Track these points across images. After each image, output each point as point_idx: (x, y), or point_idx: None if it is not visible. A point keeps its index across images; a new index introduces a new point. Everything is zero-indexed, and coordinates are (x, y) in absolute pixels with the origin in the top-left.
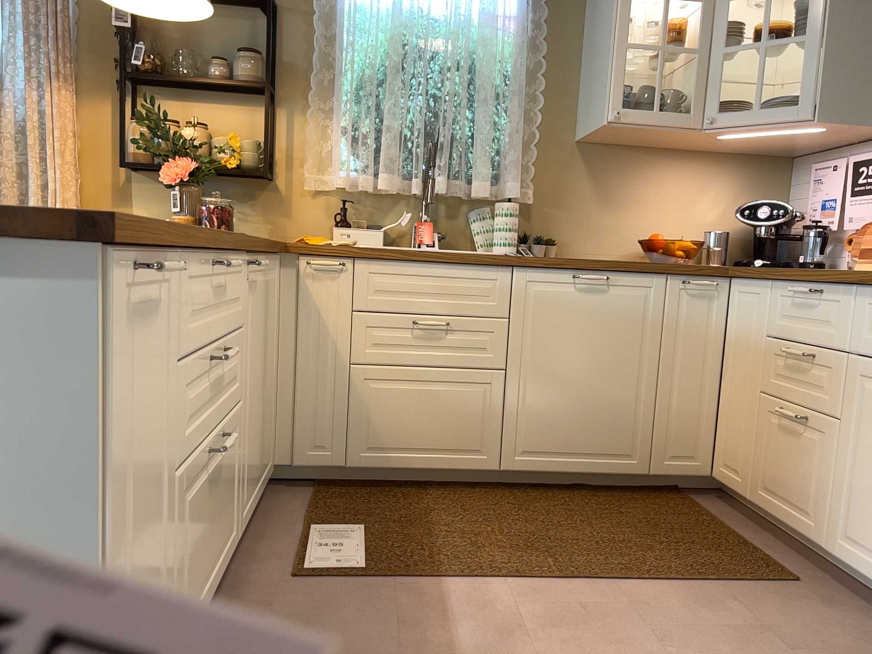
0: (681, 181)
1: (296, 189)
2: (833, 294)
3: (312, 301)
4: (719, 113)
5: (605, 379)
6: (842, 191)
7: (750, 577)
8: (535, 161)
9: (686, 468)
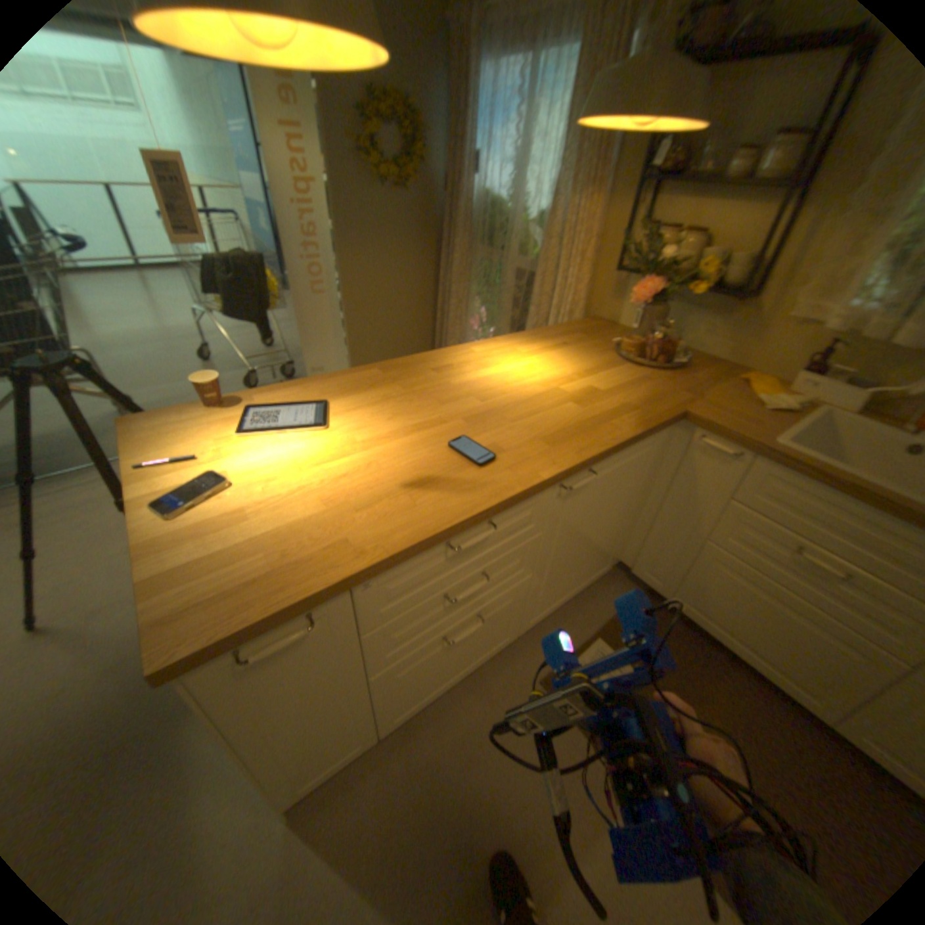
0: None
1: (780, 313)
2: None
3: (695, 472)
4: None
5: None
6: None
7: None
8: None
9: None
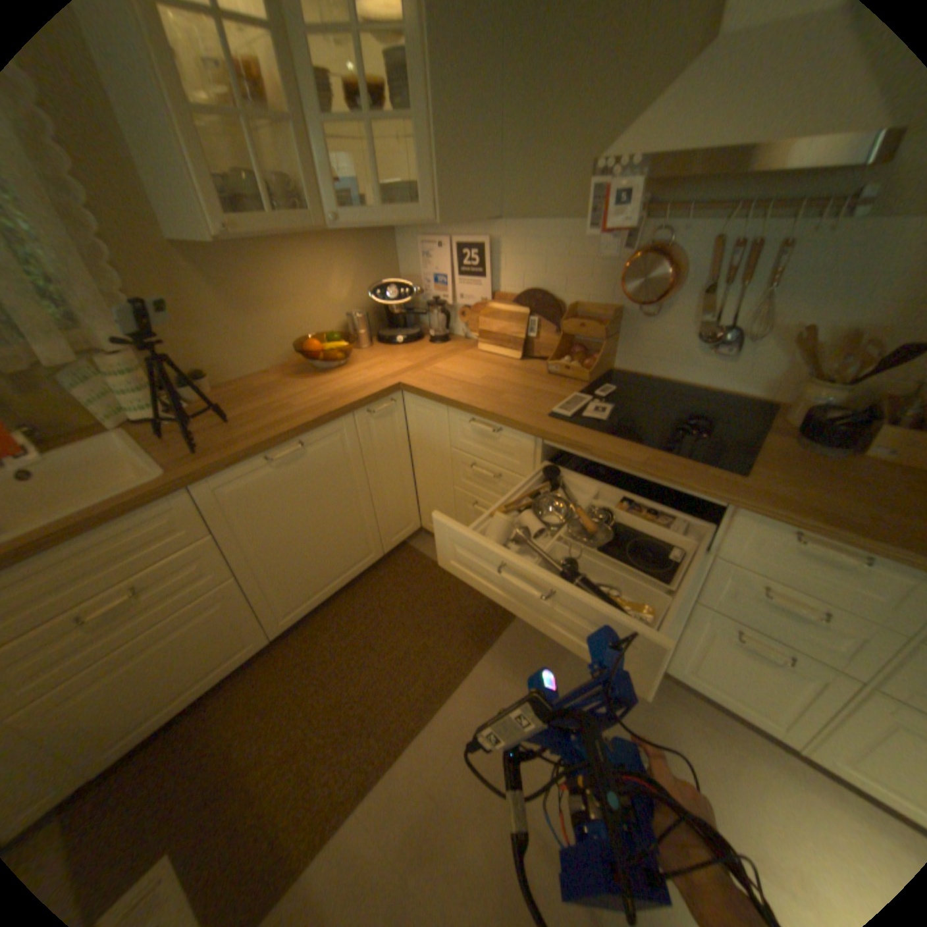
0: (307, 267)
1: None
2: (511, 433)
3: None
4: (331, 197)
5: (331, 521)
6: (448, 270)
7: (493, 633)
8: (121, 283)
9: (405, 534)
